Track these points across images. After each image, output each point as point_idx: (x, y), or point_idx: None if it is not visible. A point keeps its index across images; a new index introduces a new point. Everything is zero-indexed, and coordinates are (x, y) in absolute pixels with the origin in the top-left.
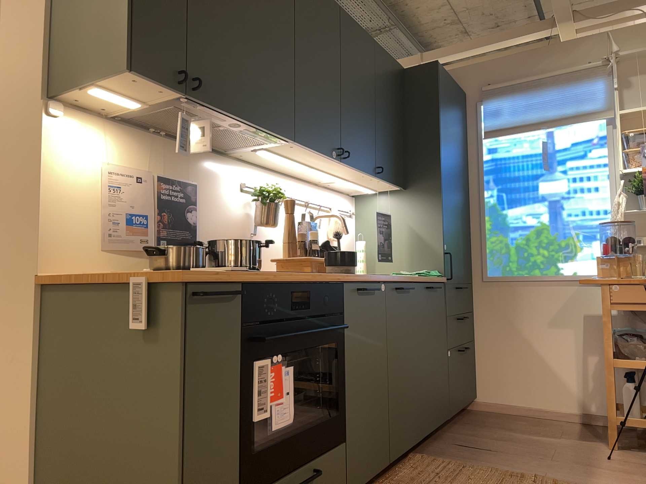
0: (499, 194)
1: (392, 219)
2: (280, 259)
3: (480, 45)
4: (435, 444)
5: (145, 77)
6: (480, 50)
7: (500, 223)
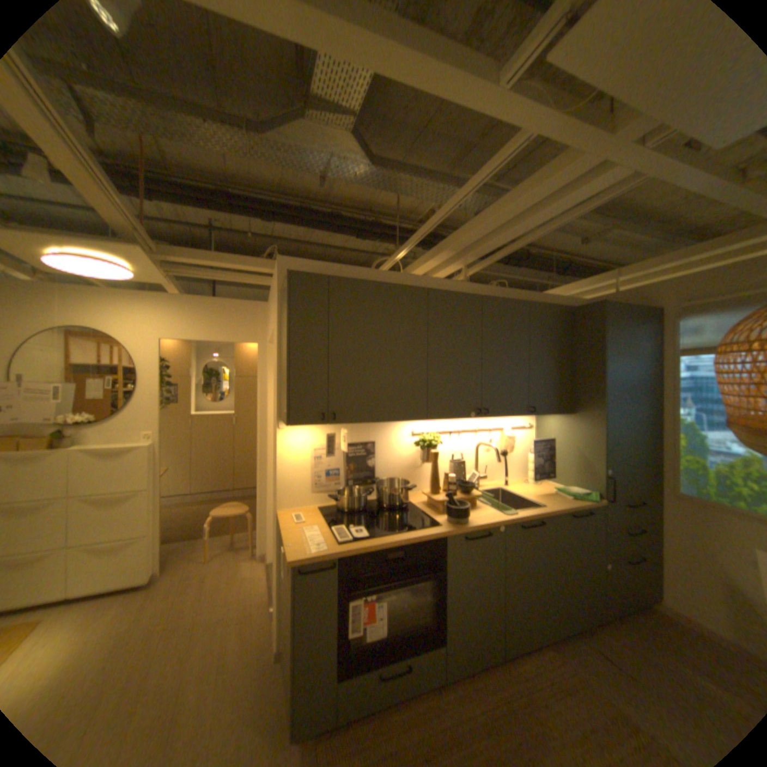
0: (698, 415)
1: (562, 437)
2: (425, 495)
3: (684, 254)
4: (580, 644)
5: (300, 424)
6: (685, 259)
7: (698, 444)
